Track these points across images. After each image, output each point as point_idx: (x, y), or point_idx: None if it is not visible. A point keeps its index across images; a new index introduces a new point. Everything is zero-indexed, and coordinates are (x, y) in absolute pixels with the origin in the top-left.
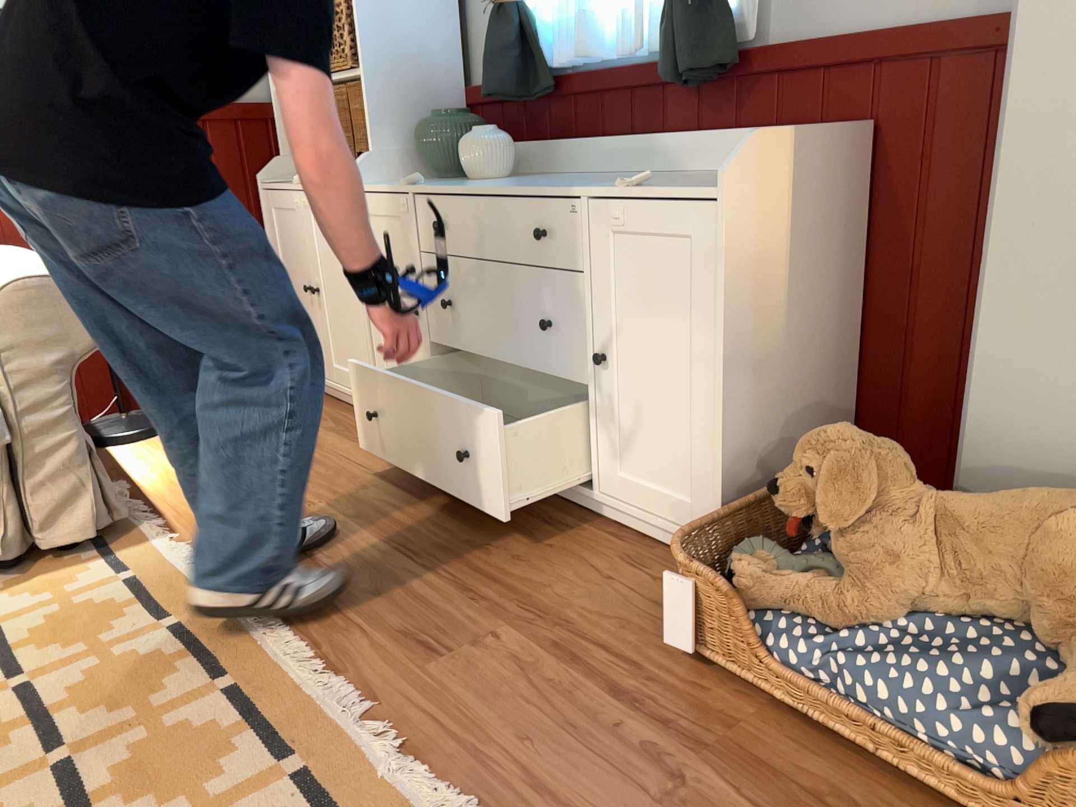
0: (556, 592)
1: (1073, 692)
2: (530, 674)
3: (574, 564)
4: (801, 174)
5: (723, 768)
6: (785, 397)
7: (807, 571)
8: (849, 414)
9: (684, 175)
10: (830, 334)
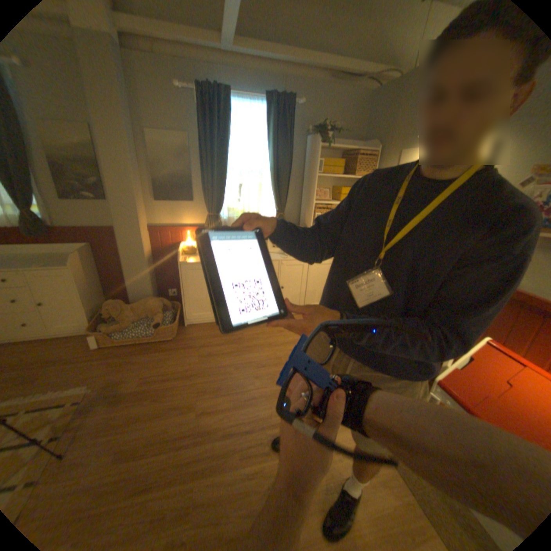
0: (54, 356)
1: (155, 322)
2: (63, 370)
3: (52, 350)
4: (77, 254)
5: (113, 358)
6: (91, 298)
7: (112, 325)
8: (103, 295)
9: (39, 255)
10: (95, 283)
